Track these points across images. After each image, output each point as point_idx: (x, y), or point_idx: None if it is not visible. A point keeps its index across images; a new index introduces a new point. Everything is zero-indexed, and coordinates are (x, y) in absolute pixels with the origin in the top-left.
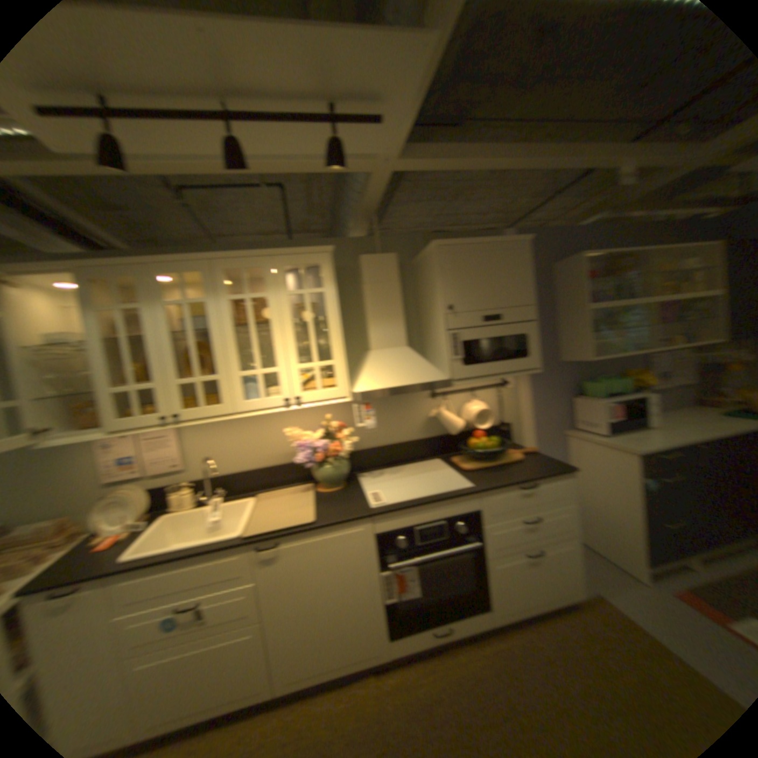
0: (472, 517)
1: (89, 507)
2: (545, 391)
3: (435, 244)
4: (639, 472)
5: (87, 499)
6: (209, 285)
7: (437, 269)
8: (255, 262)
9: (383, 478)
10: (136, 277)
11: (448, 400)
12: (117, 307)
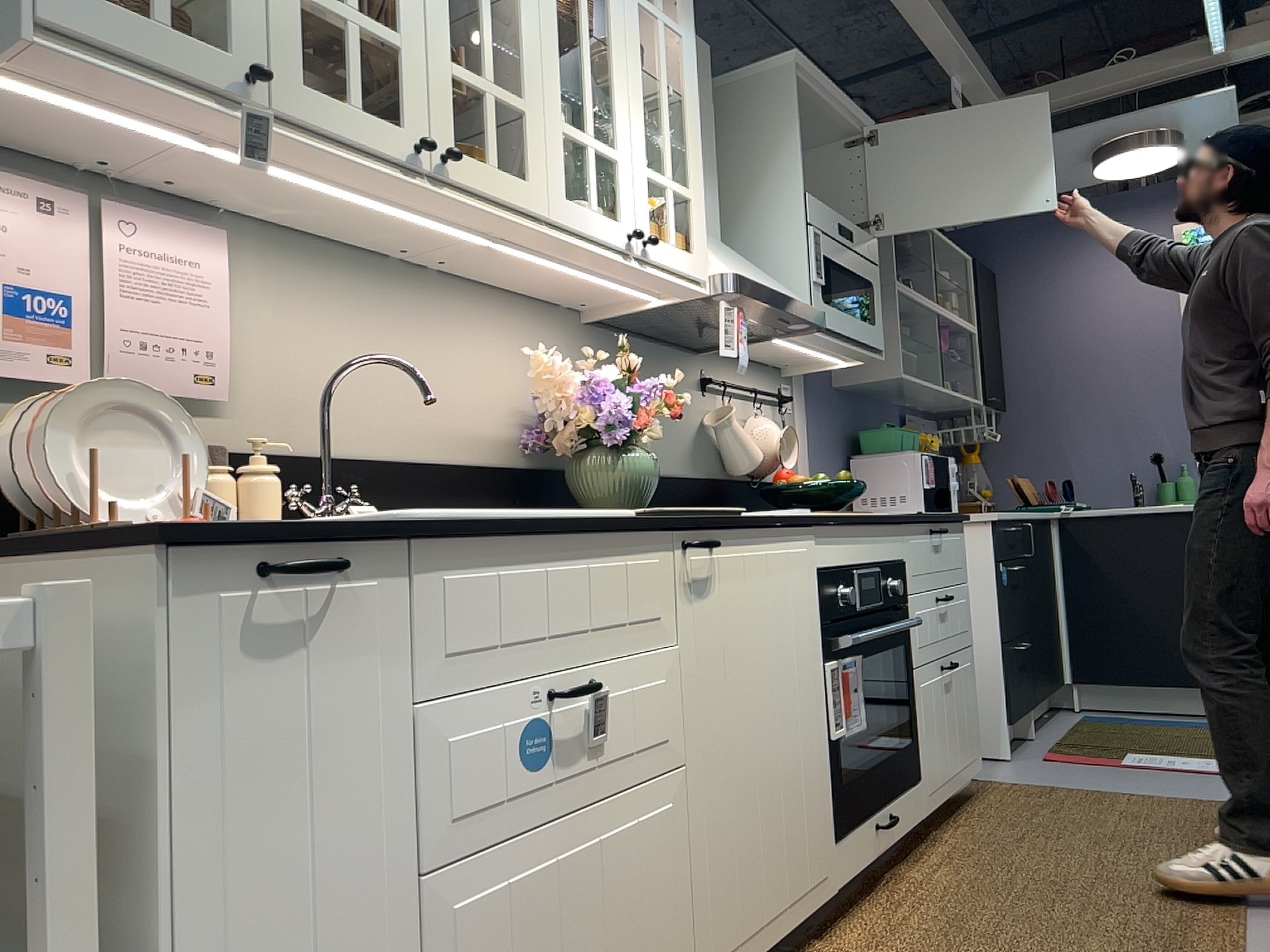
0: (898, 568)
1: None
2: (821, 434)
3: (791, 58)
4: (990, 552)
5: None
6: None
7: (785, 107)
8: None
9: None
10: None
11: (726, 400)
12: None
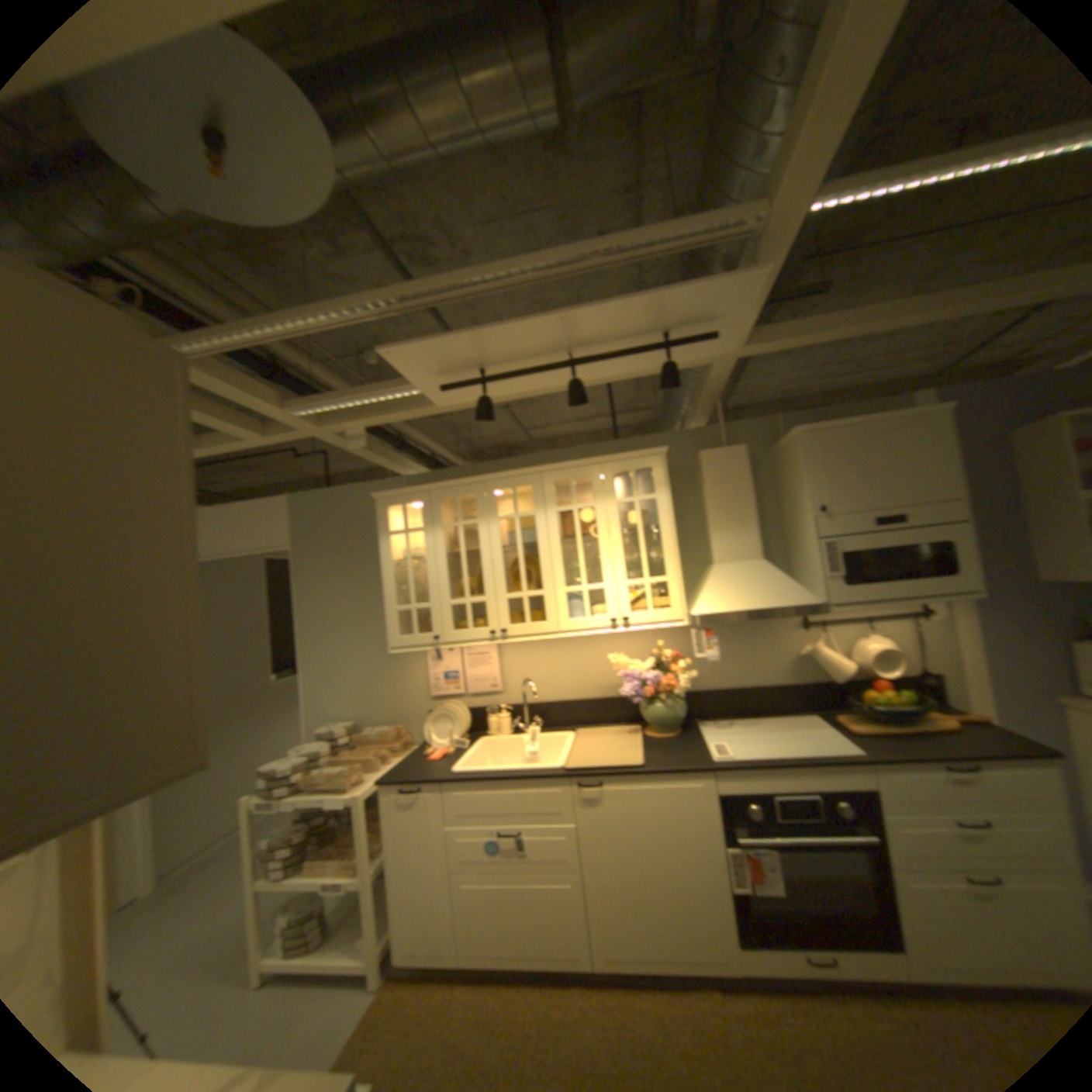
0: (863, 799)
1: (415, 720)
2: (1007, 628)
3: (796, 431)
4: None
5: (414, 711)
6: (536, 499)
7: (801, 462)
8: (580, 472)
9: (731, 732)
10: (474, 495)
11: (828, 633)
12: (457, 524)
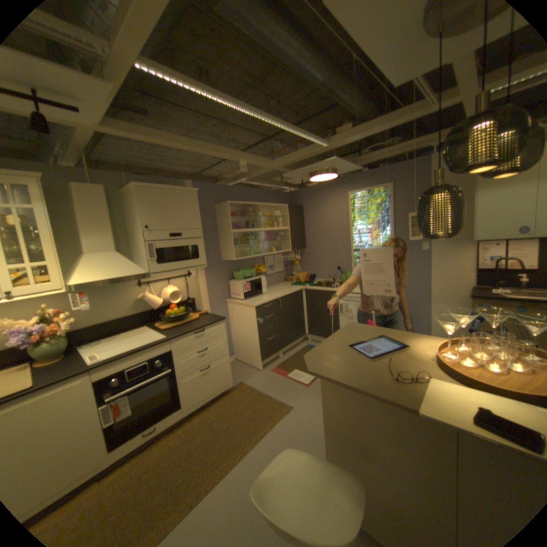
0: (164, 355)
1: None
2: (212, 277)
3: (132, 184)
4: (255, 315)
5: None
6: None
7: (135, 201)
8: None
9: (98, 346)
10: None
11: (149, 286)
12: None
